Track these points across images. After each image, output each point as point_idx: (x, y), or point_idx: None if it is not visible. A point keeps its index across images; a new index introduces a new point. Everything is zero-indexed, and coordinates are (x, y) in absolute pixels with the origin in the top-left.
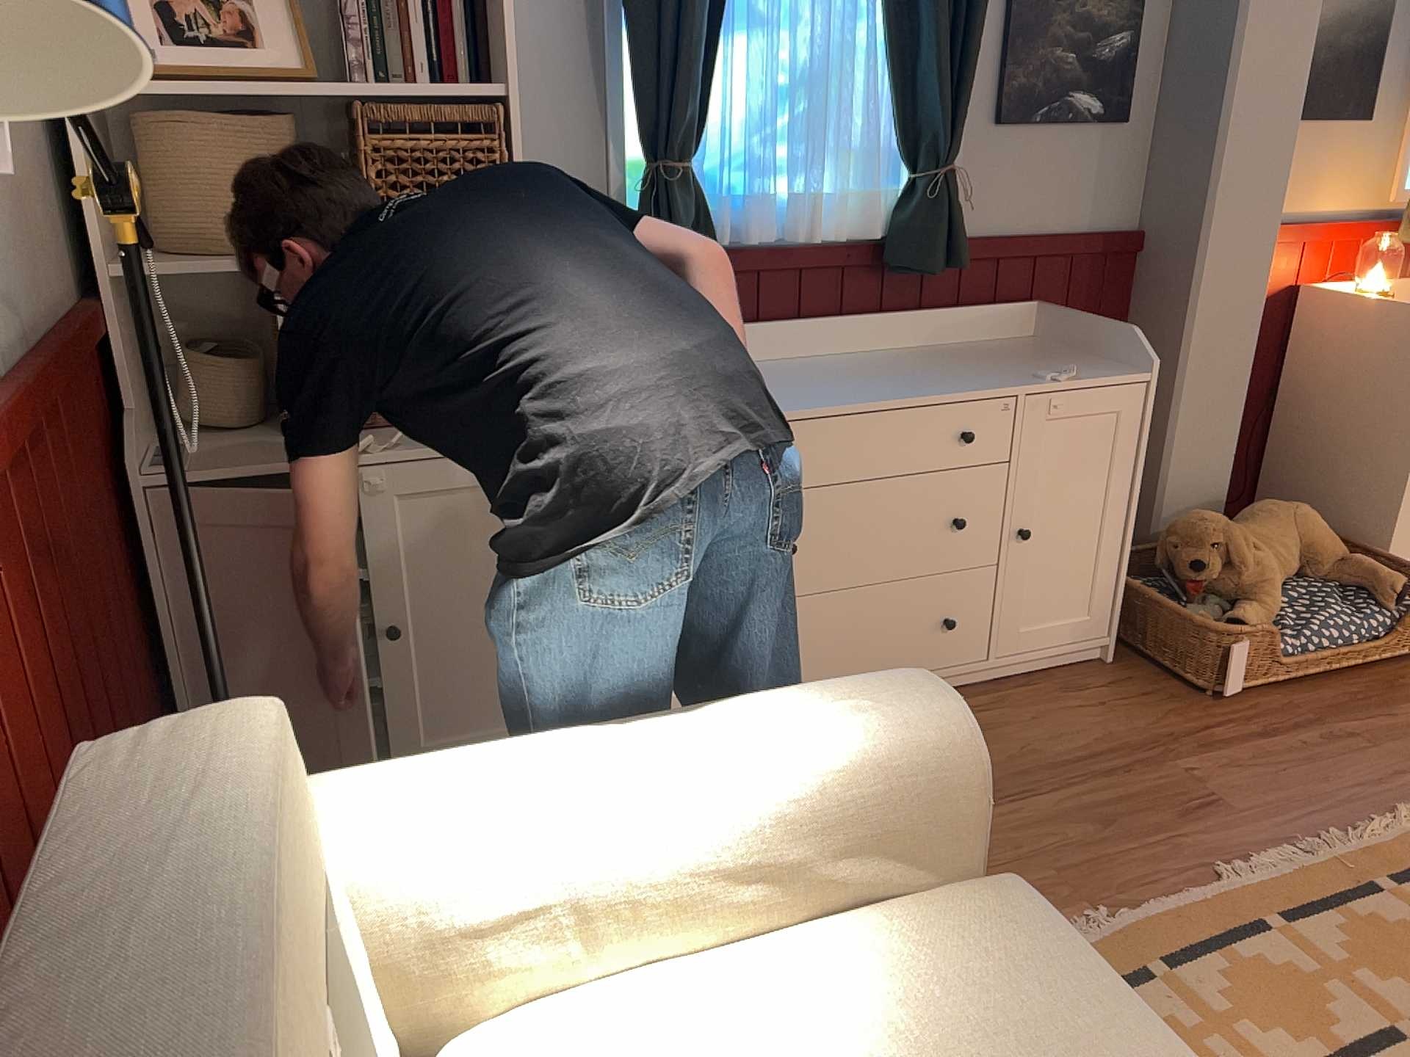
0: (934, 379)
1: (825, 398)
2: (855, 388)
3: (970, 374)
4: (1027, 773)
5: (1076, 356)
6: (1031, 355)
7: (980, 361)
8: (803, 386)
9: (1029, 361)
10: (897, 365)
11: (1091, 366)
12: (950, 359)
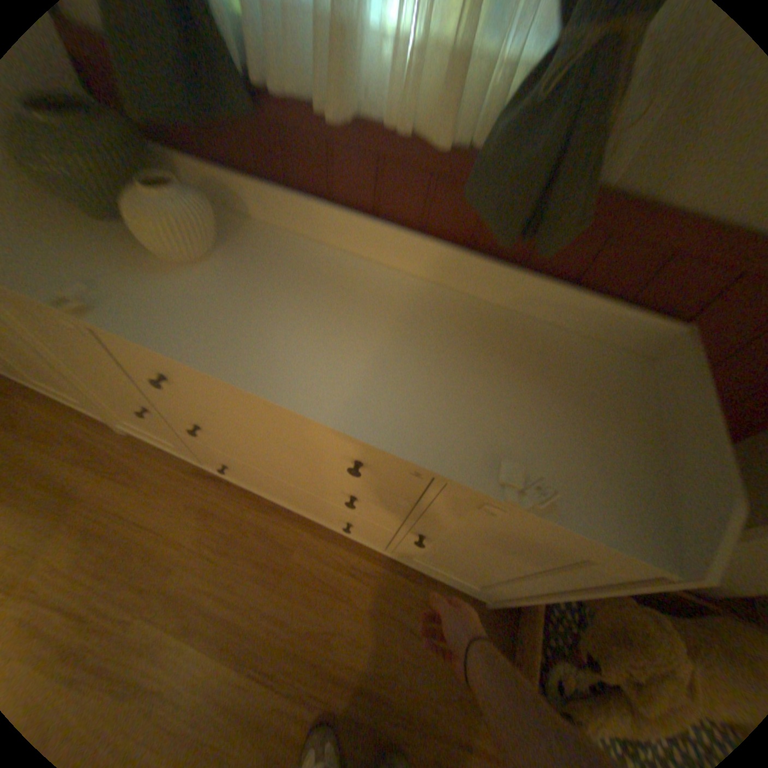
0: (388, 379)
1: (219, 342)
2: (285, 342)
3: (443, 398)
4: (296, 661)
5: (640, 445)
6: (586, 404)
7: (506, 376)
8: (251, 308)
9: (558, 416)
10: (412, 325)
11: (622, 490)
12: (484, 349)
